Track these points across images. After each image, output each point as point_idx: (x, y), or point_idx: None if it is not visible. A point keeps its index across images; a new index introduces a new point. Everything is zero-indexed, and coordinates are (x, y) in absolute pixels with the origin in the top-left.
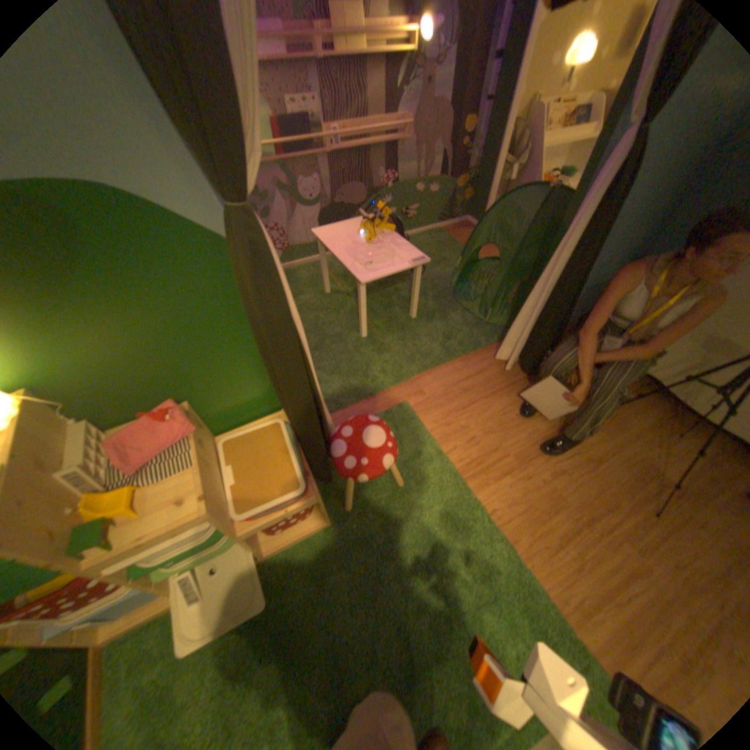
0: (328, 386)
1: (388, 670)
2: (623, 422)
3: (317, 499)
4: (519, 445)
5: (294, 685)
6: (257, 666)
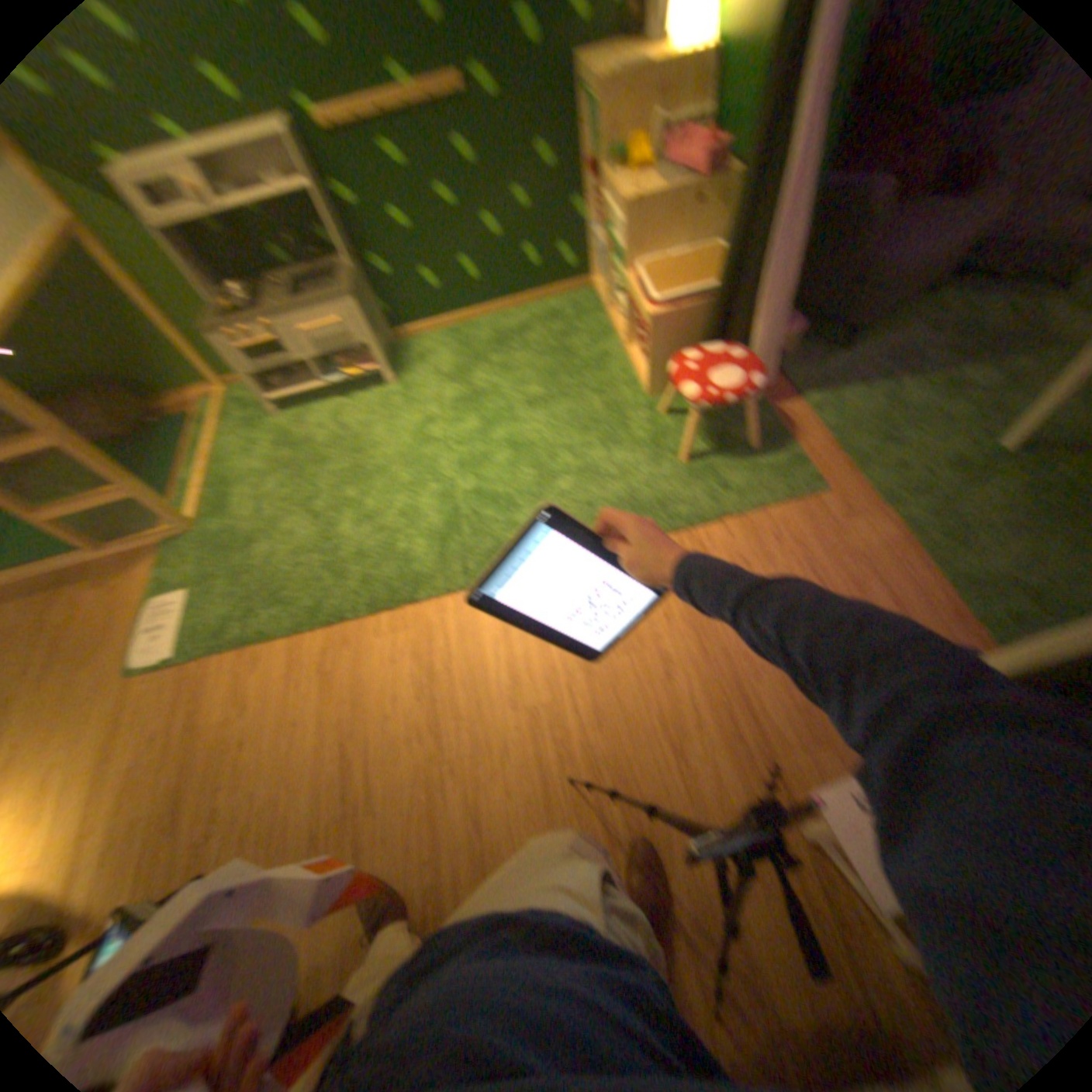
0: (854, 397)
1: (519, 431)
2: (766, 890)
3: (655, 345)
4: (724, 632)
5: (532, 379)
6: (550, 360)
